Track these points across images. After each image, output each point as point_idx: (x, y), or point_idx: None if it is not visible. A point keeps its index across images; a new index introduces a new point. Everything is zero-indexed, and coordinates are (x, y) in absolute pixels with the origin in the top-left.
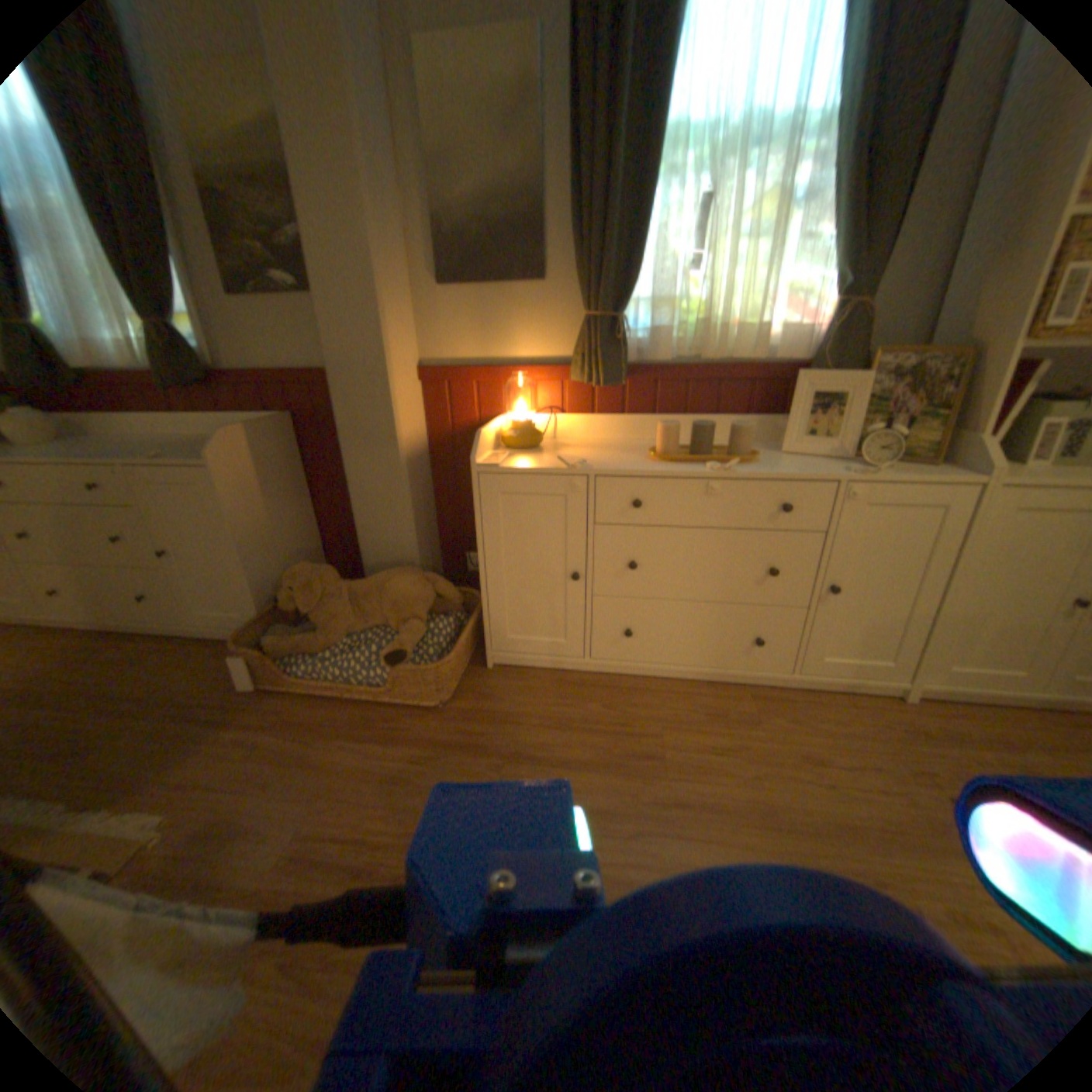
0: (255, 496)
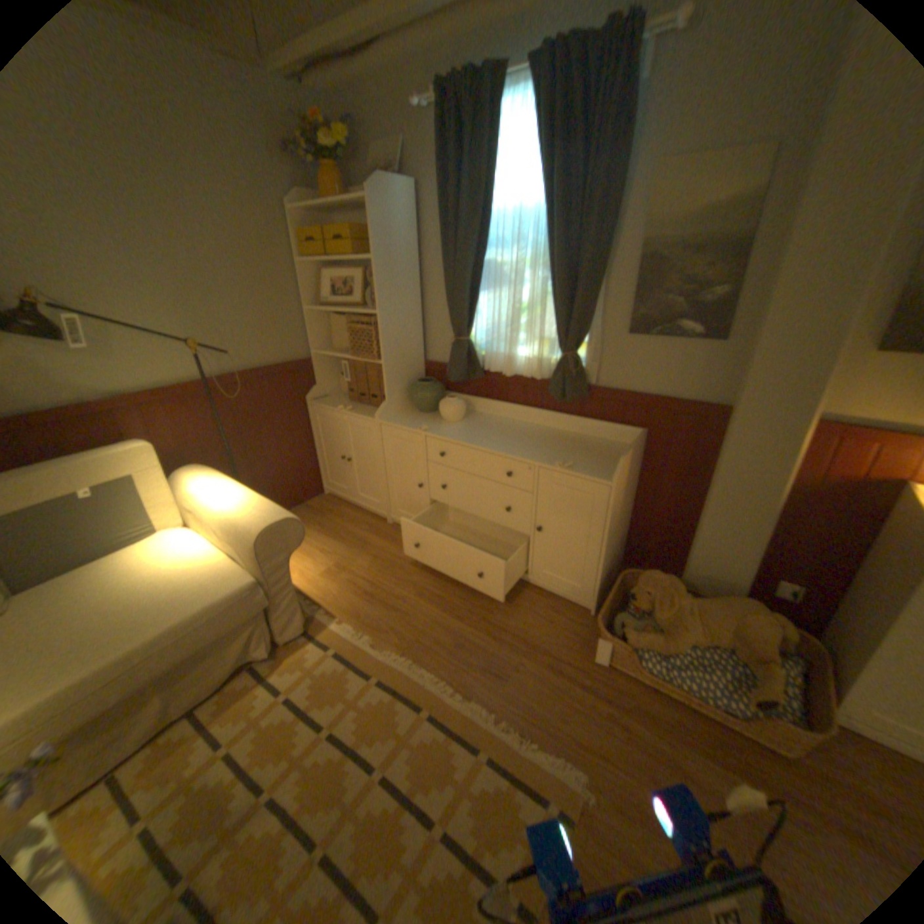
0: (620, 503)
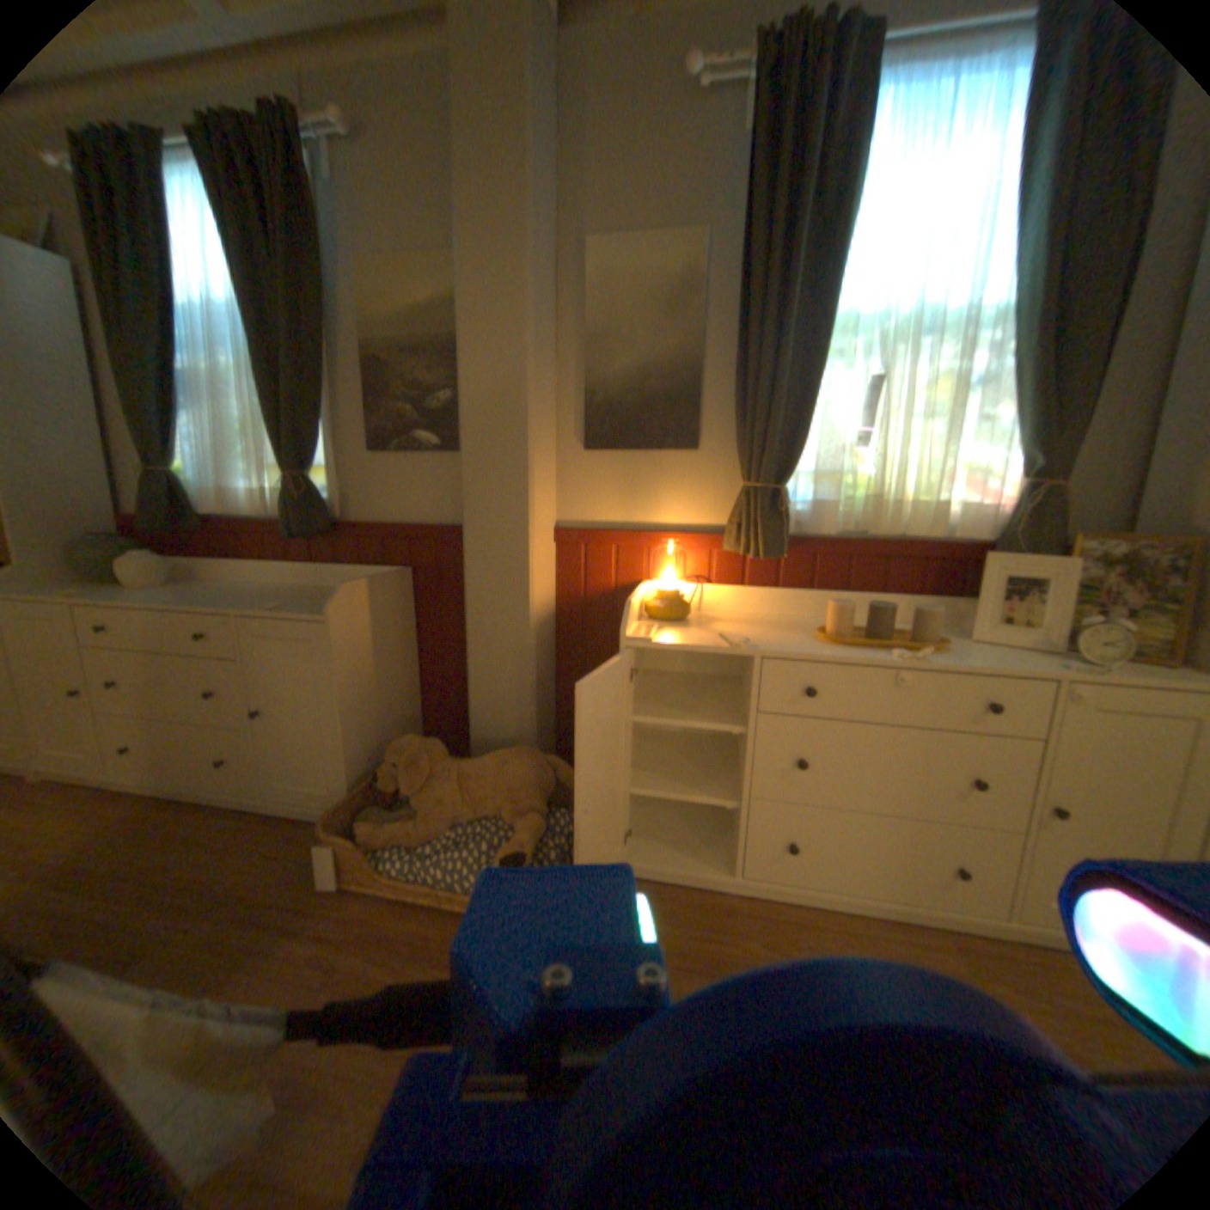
0: (368, 656)
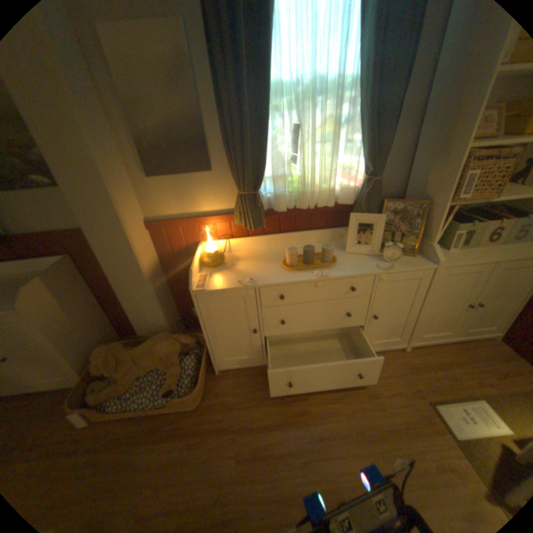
0: (59, 313)
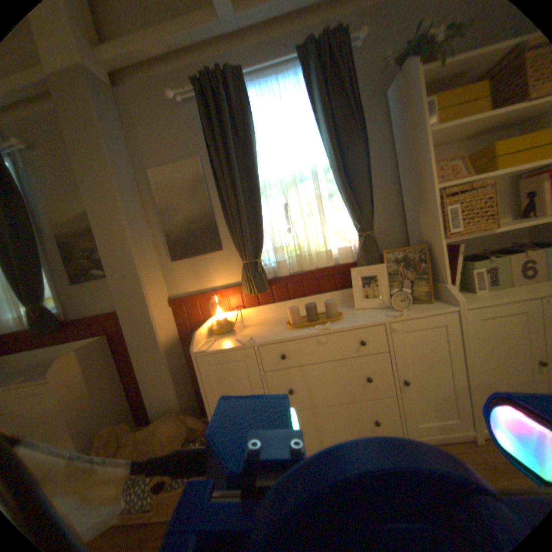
0: (82, 390)
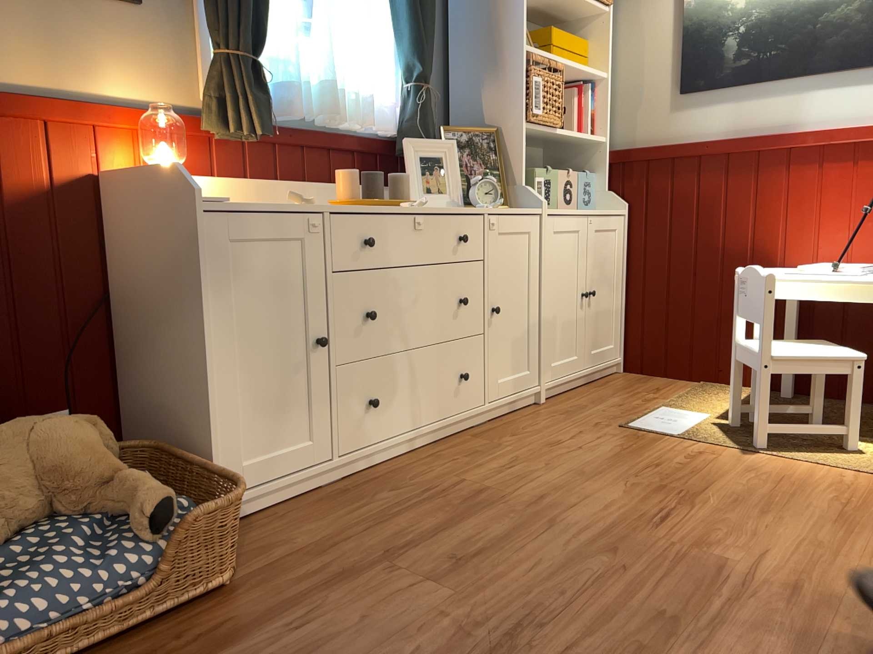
0: None
